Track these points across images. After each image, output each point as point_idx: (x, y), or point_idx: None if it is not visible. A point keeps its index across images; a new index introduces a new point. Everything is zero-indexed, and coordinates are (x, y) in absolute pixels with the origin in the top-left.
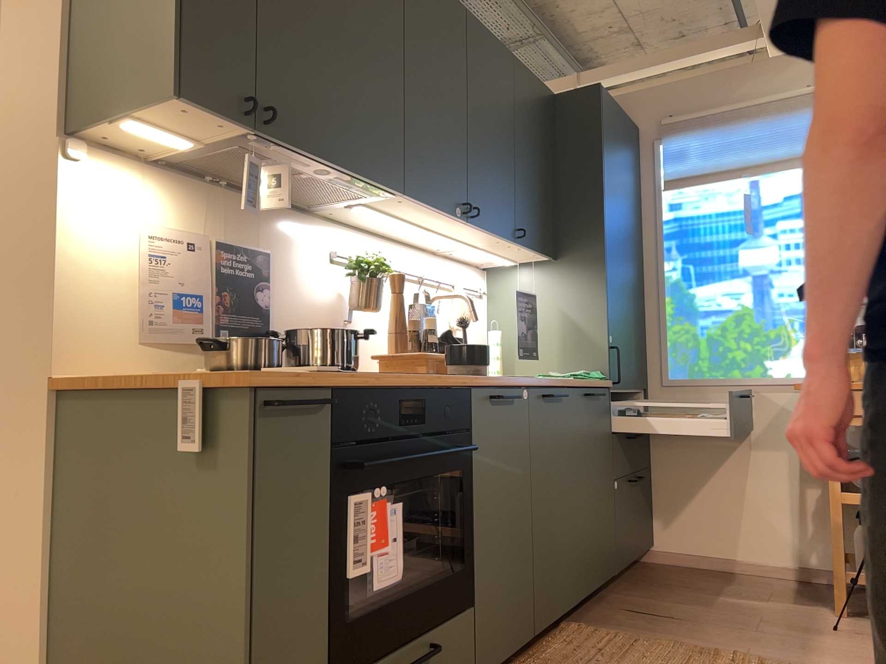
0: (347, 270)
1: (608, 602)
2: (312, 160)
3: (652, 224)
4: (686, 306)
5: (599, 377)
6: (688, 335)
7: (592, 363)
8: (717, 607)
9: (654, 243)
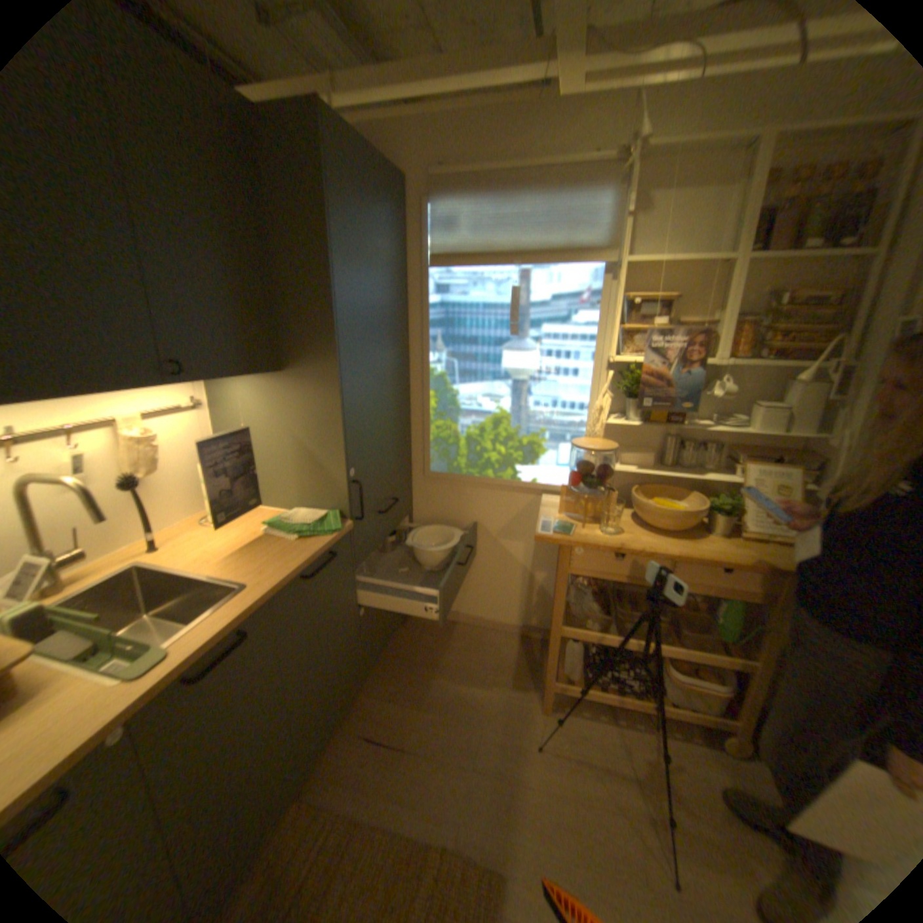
0: None
1: (350, 723)
2: None
3: (419, 307)
4: (449, 403)
5: (331, 530)
6: (449, 433)
7: (331, 499)
8: (447, 712)
9: (420, 329)
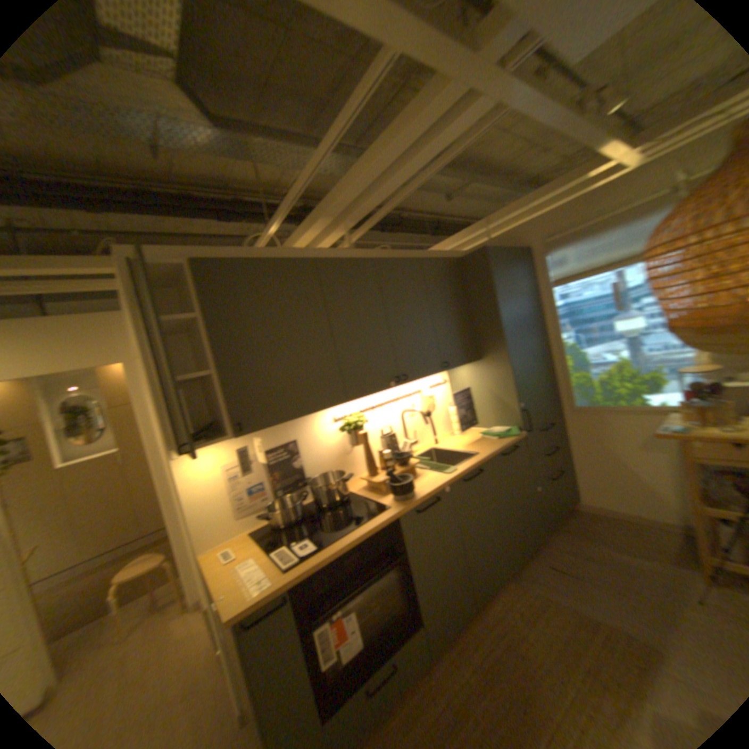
0: (342, 429)
1: (541, 559)
2: (280, 423)
3: (550, 309)
4: (581, 361)
5: (515, 435)
6: (585, 379)
7: (512, 420)
8: (613, 567)
9: (553, 321)
